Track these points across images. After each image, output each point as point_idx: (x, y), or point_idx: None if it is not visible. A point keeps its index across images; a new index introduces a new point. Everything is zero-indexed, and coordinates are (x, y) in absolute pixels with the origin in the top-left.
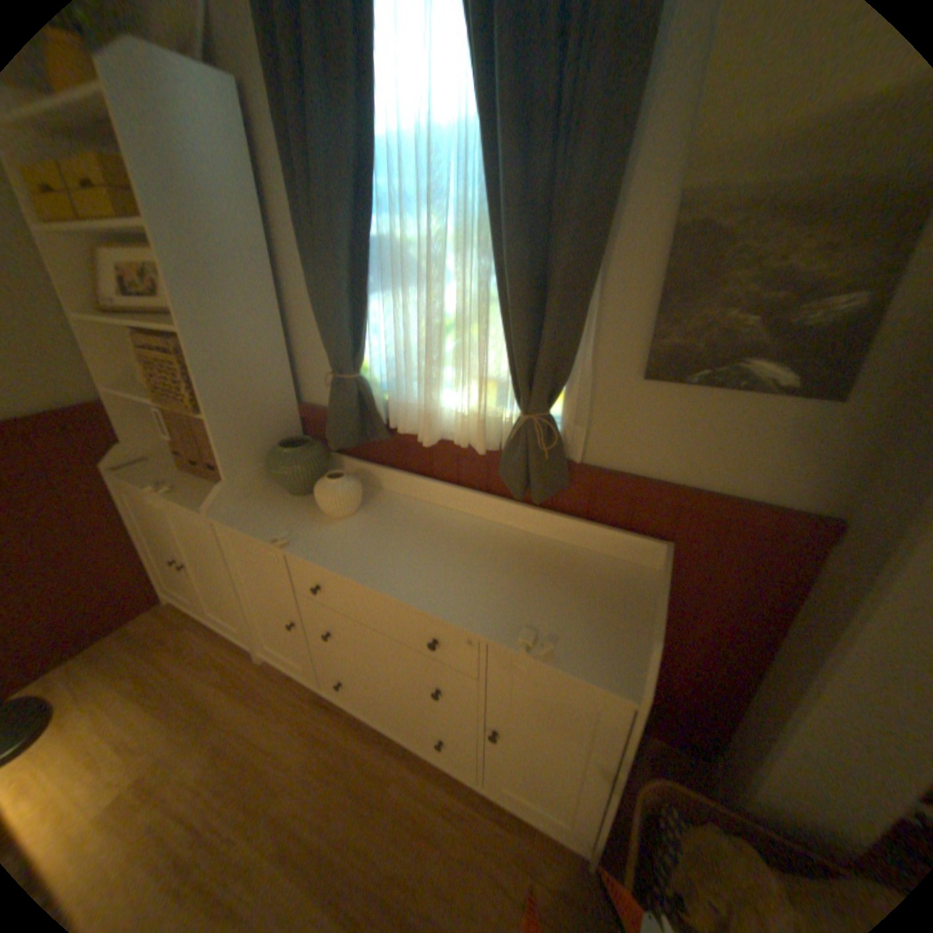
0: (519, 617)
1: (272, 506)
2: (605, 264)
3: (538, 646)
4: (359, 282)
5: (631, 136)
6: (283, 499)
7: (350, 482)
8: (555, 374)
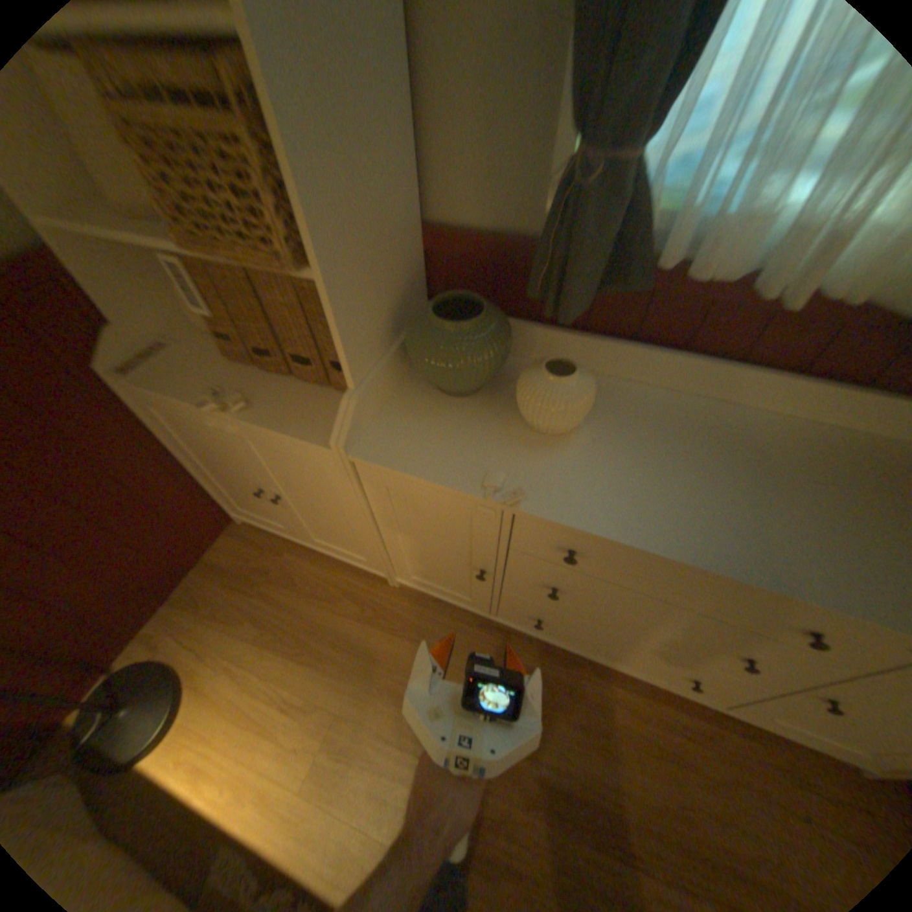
0: None
1: (437, 420)
2: None
3: None
4: None
5: None
6: (445, 405)
7: (591, 377)
8: None
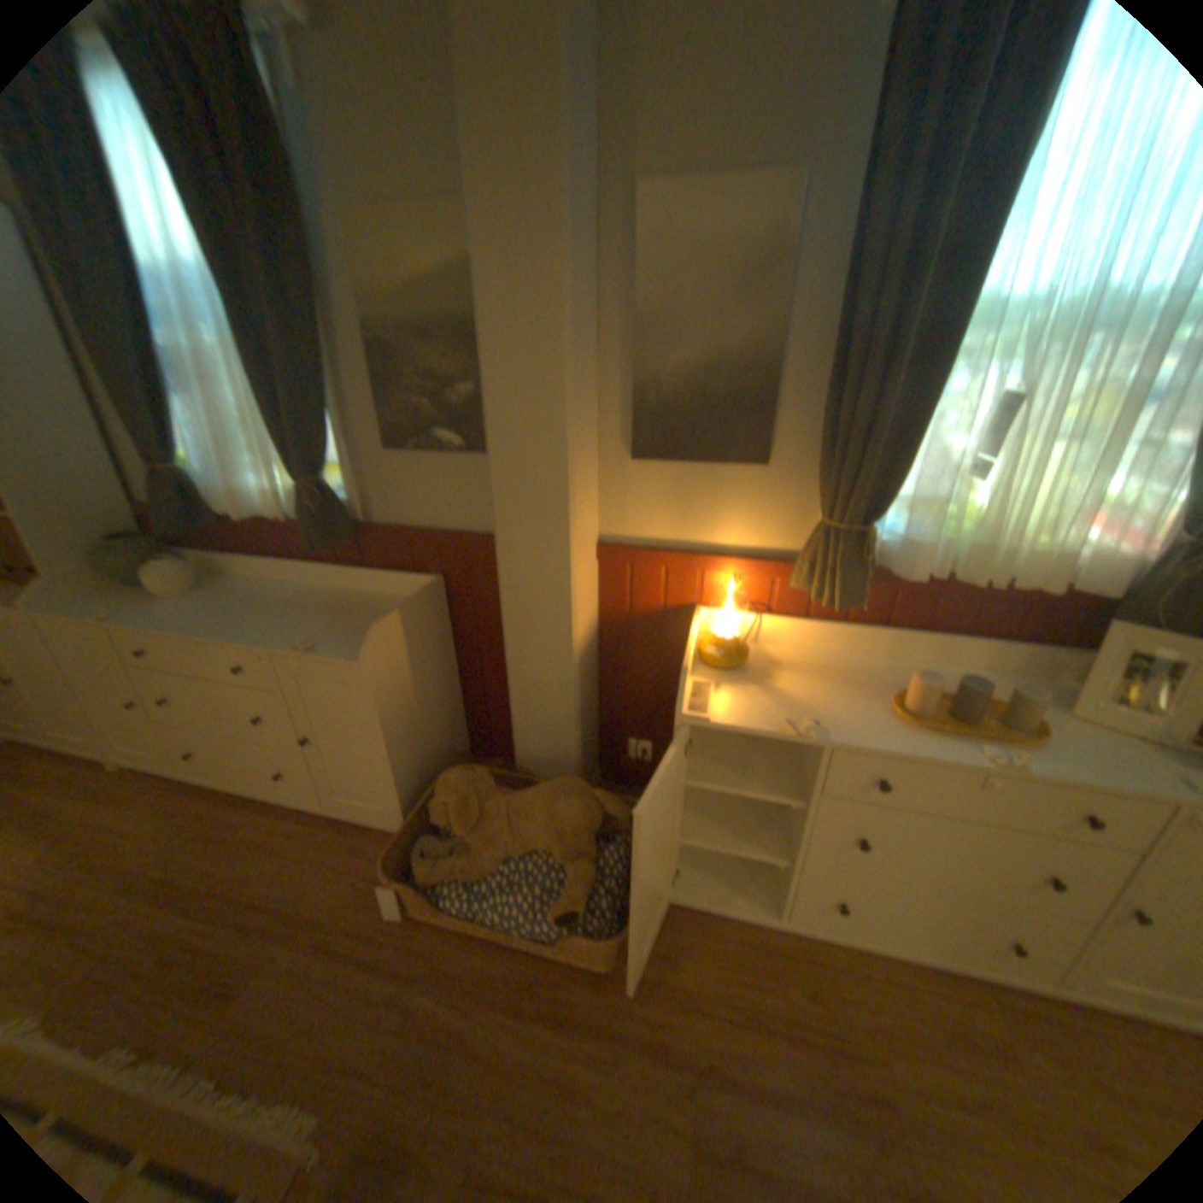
0: (299, 636)
1: (97, 599)
2: (323, 368)
3: (302, 648)
4: (152, 385)
5: (302, 285)
6: (111, 593)
7: (172, 565)
8: (302, 450)
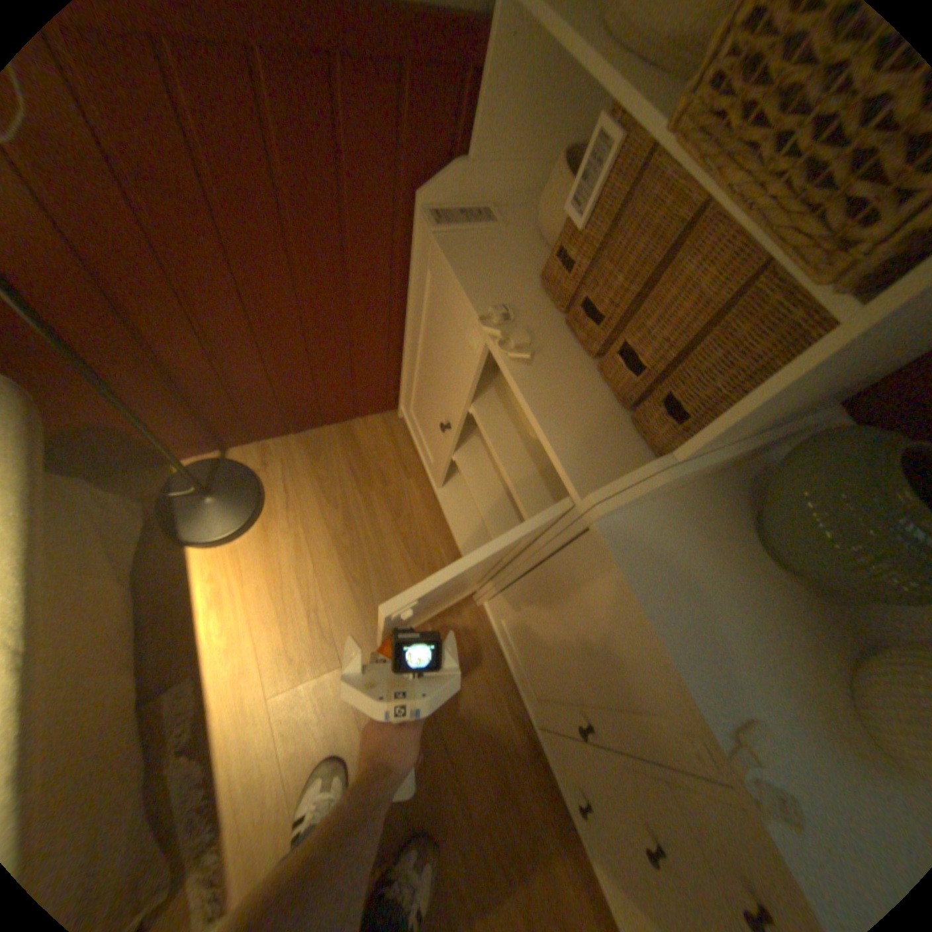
0: None
1: (734, 576)
2: None
3: None
4: None
5: None
6: (757, 562)
7: None
8: None
